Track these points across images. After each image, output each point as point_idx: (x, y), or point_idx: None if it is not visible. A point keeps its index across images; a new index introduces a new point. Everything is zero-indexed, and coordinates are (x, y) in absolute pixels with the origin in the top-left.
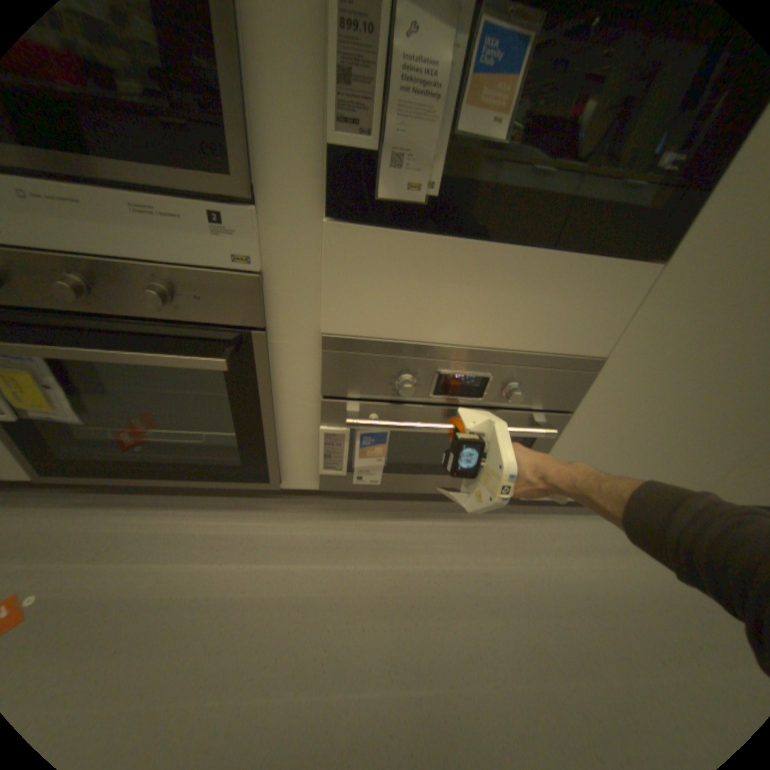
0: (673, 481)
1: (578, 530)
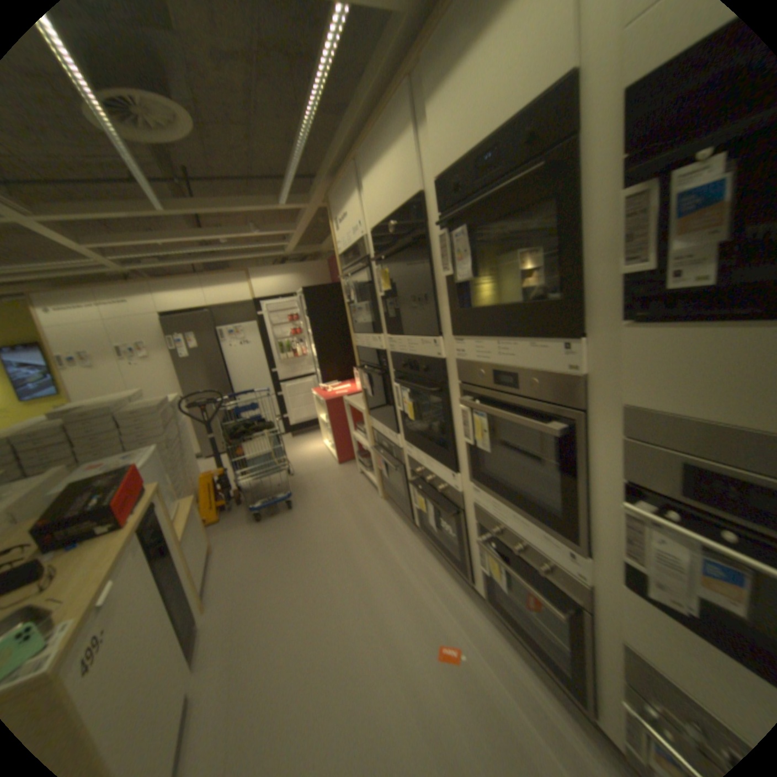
0: None
1: None
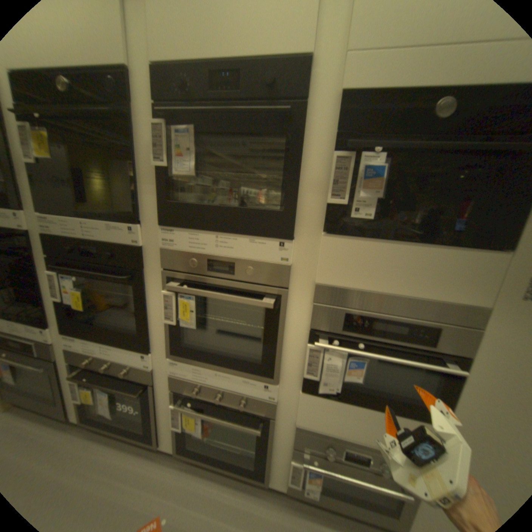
0: None
1: None
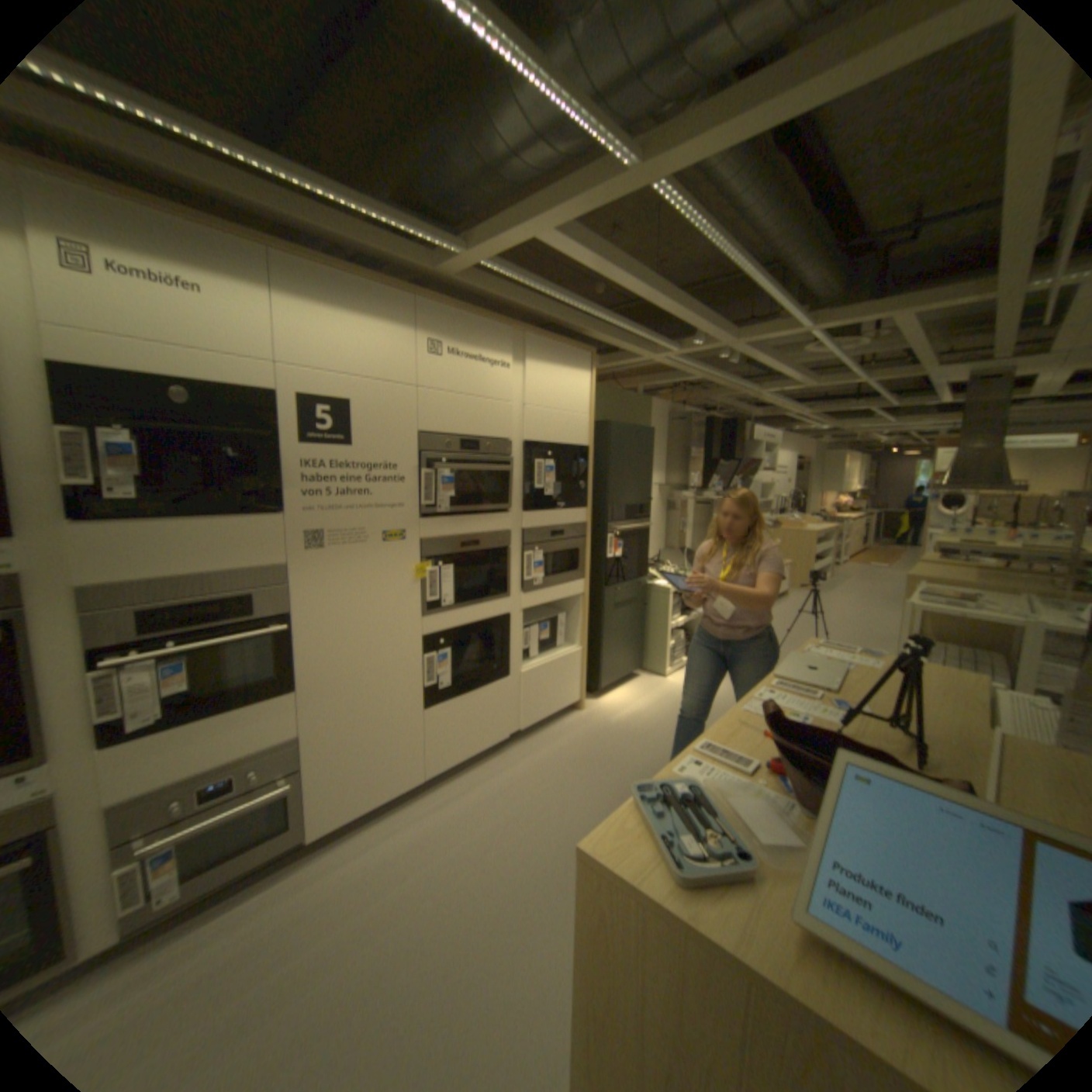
0: (395, 777)
1: (357, 844)
